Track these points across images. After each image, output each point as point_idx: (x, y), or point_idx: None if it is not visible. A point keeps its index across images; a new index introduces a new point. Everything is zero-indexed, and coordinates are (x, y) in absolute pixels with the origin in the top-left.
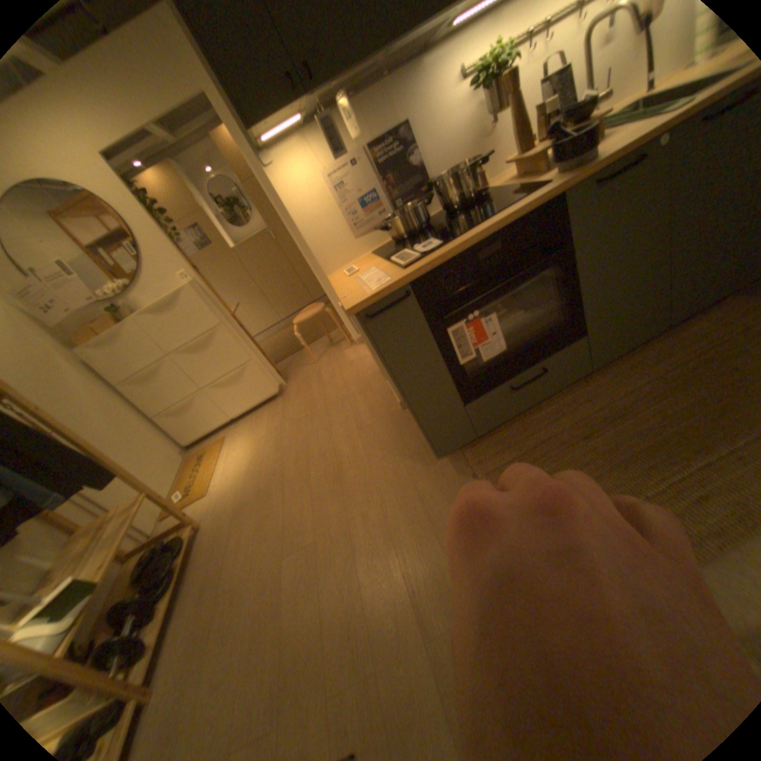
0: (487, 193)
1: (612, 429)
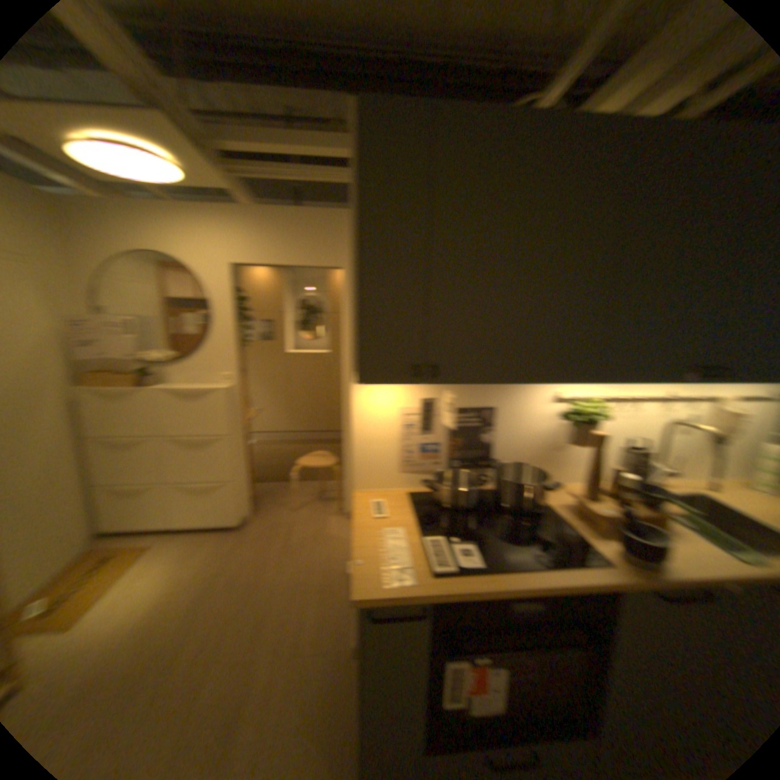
0: (542, 509)
1: None
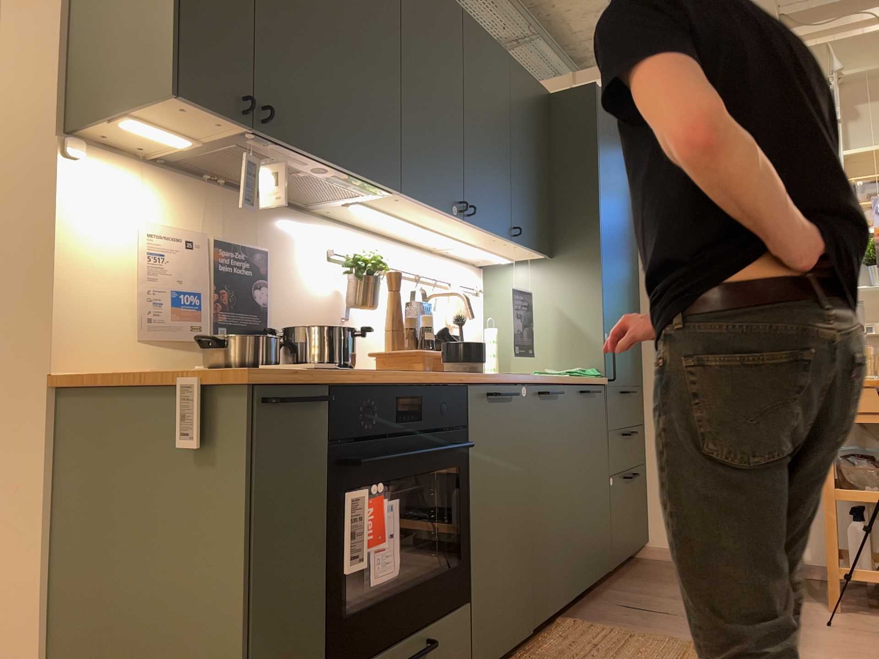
0: None
1: None
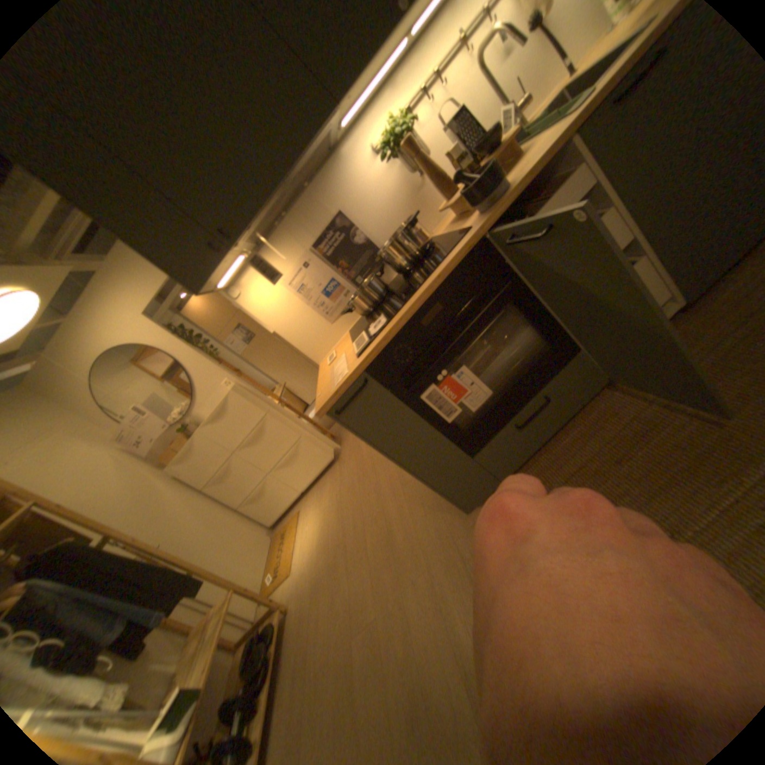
0: (432, 244)
1: (645, 445)
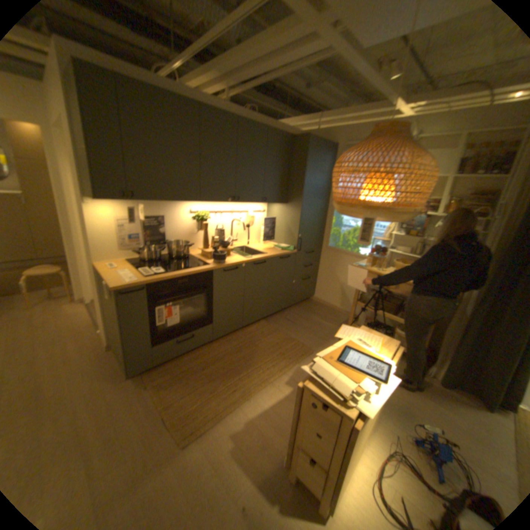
0: (187, 257)
1: (213, 367)
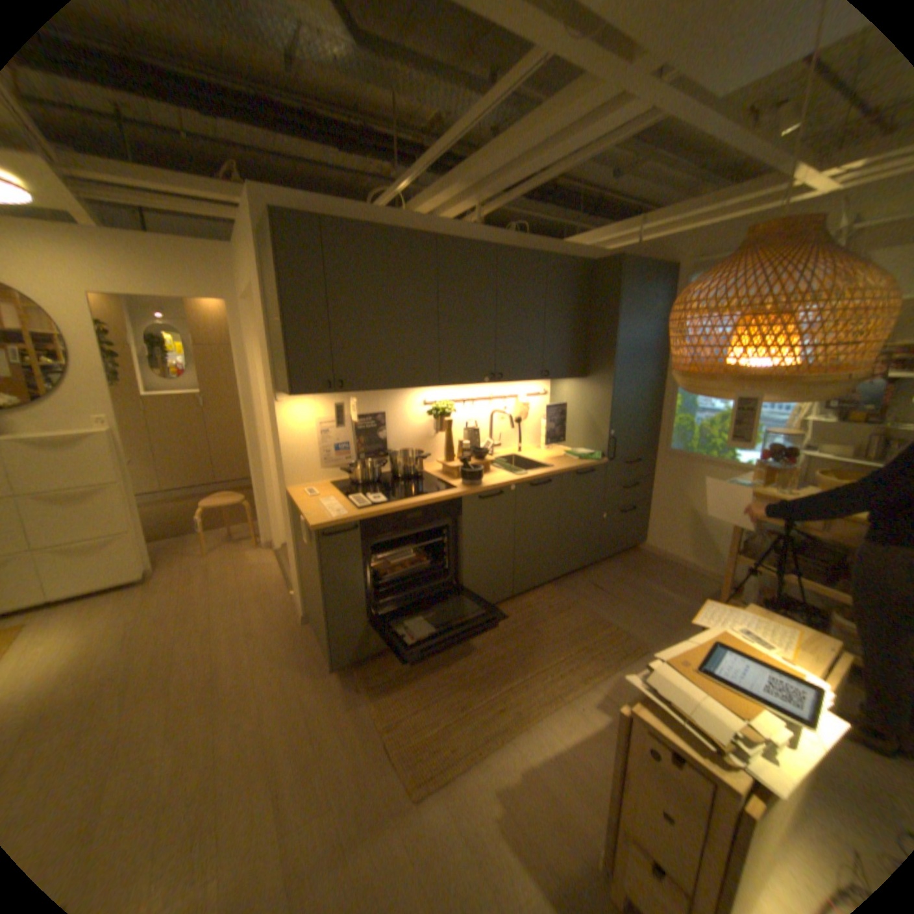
0: (420, 475)
1: (465, 663)
